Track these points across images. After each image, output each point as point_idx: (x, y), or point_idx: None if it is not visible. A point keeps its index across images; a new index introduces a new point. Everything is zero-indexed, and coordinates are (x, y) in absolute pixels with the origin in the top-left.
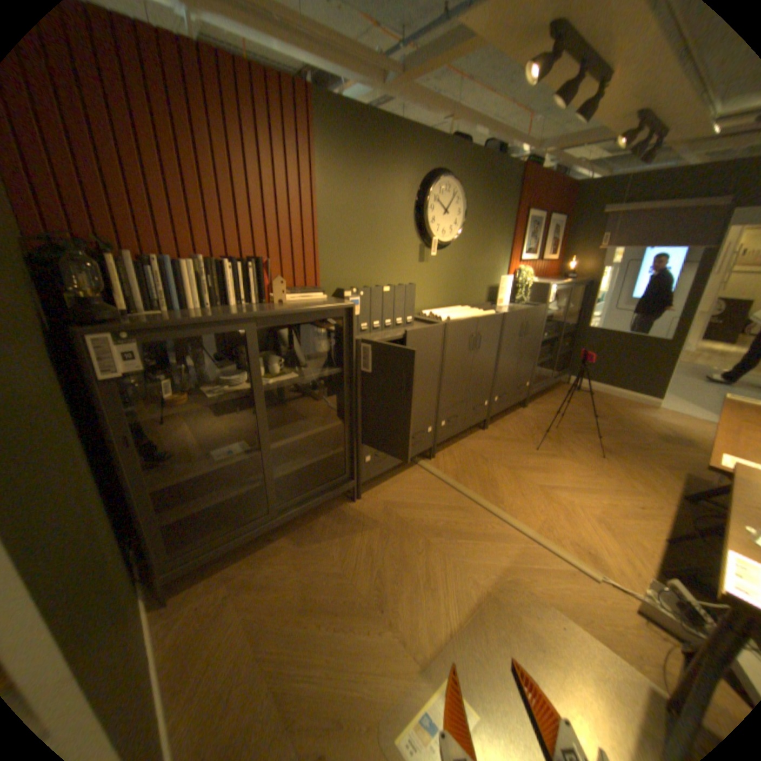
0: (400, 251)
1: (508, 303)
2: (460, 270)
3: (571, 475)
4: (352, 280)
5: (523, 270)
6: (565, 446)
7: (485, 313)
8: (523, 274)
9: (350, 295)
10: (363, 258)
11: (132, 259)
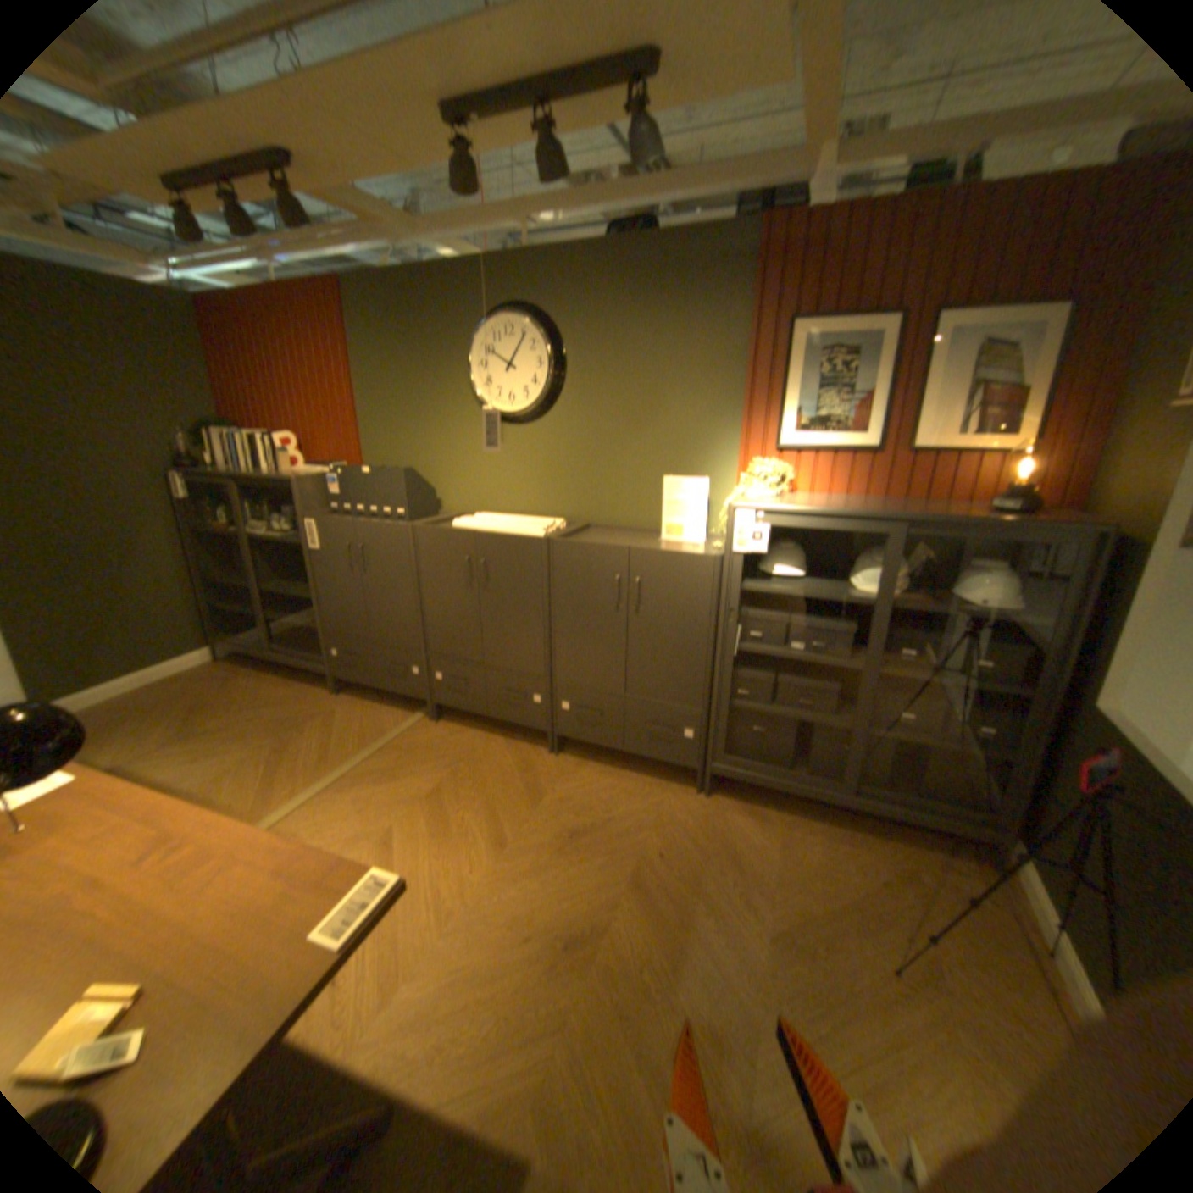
0: (454, 426)
1: (706, 540)
2: (576, 458)
3: (437, 868)
4: (395, 459)
5: (751, 469)
6: (553, 862)
7: (522, 530)
8: (747, 477)
9: (328, 470)
10: (406, 434)
11: (214, 432)
